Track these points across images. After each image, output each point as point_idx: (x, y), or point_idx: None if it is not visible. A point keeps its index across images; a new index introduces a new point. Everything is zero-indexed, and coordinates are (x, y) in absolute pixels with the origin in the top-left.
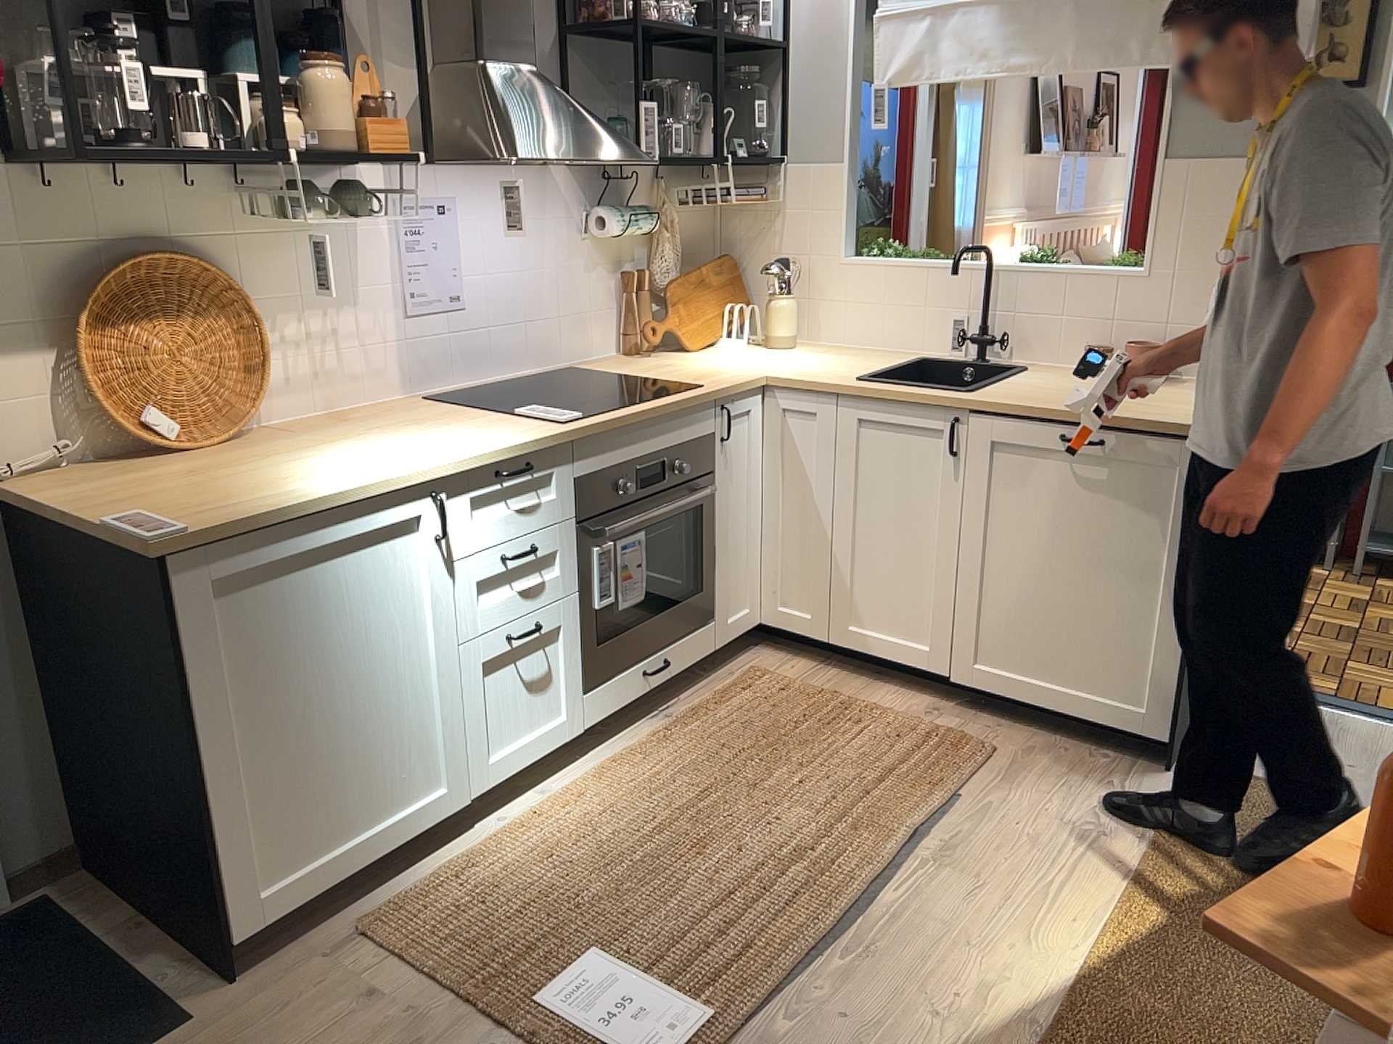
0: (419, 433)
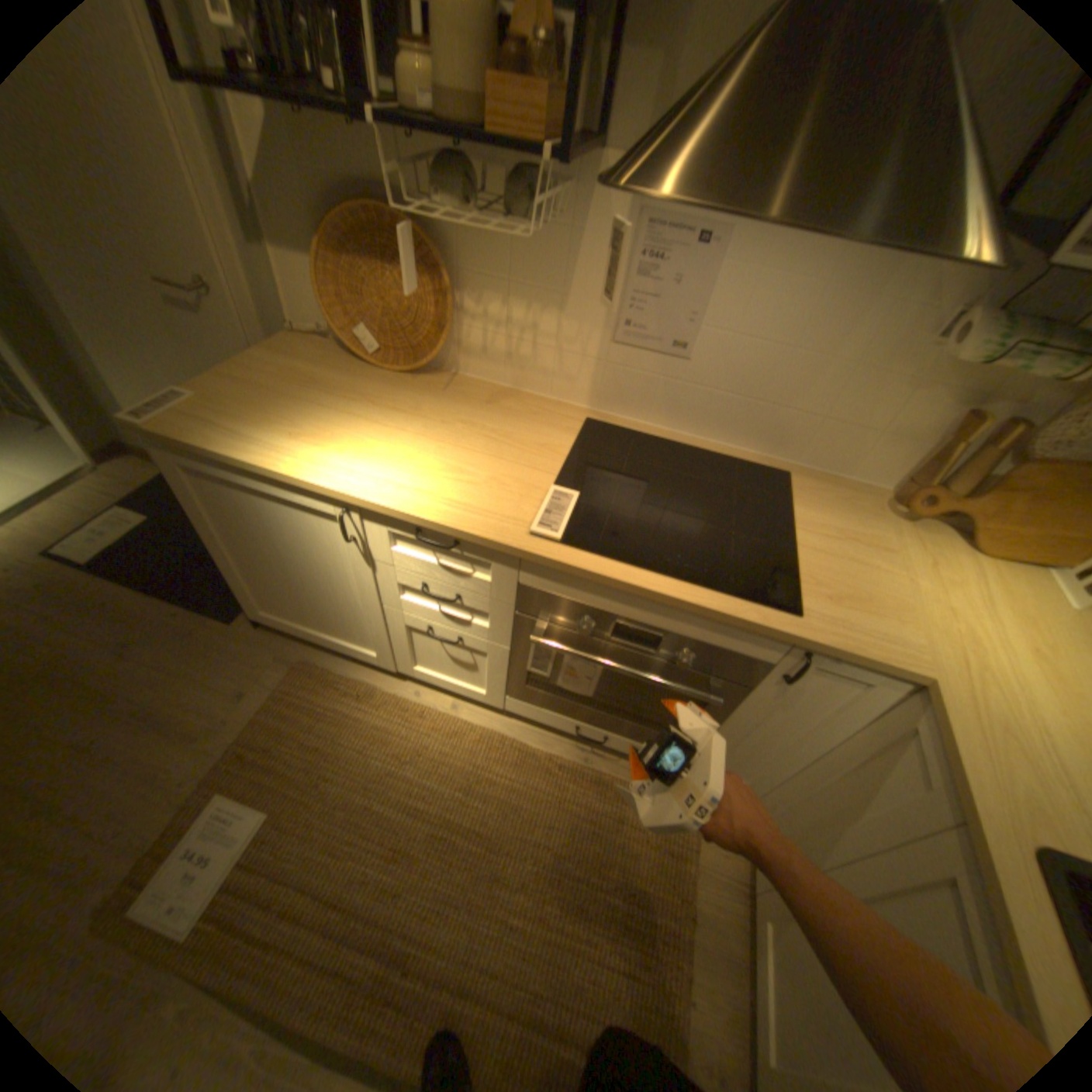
0: (460, 451)
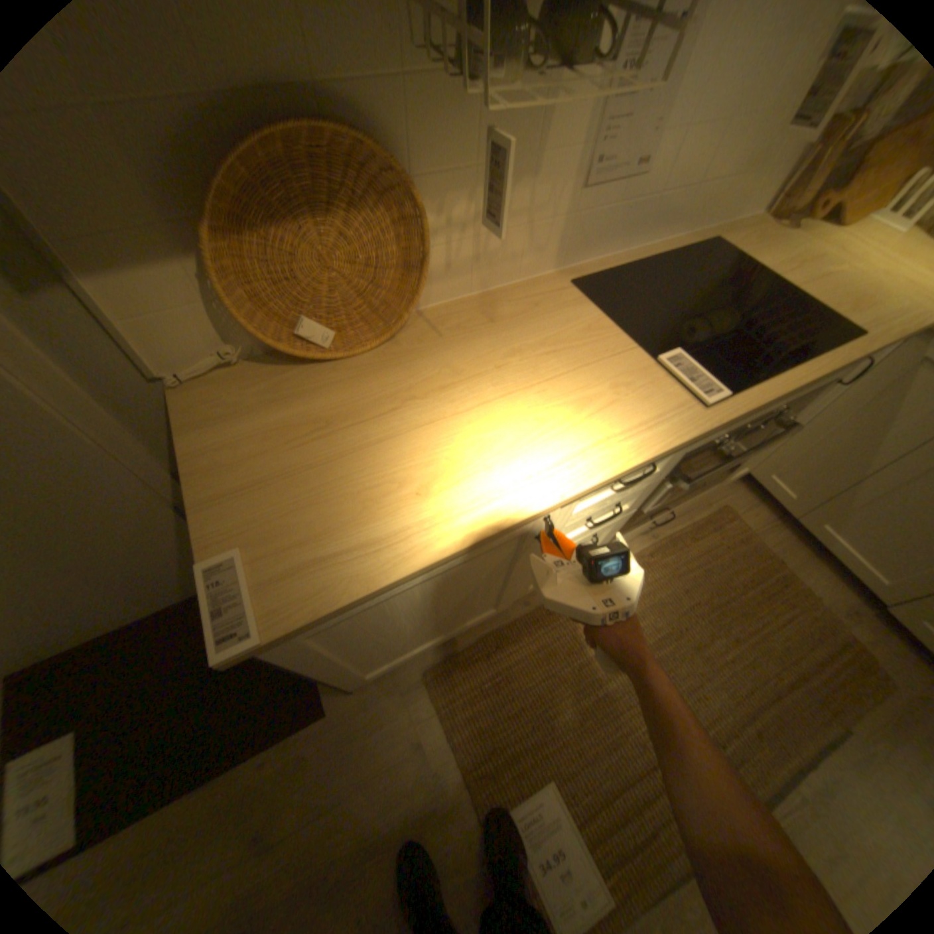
0: (556, 381)
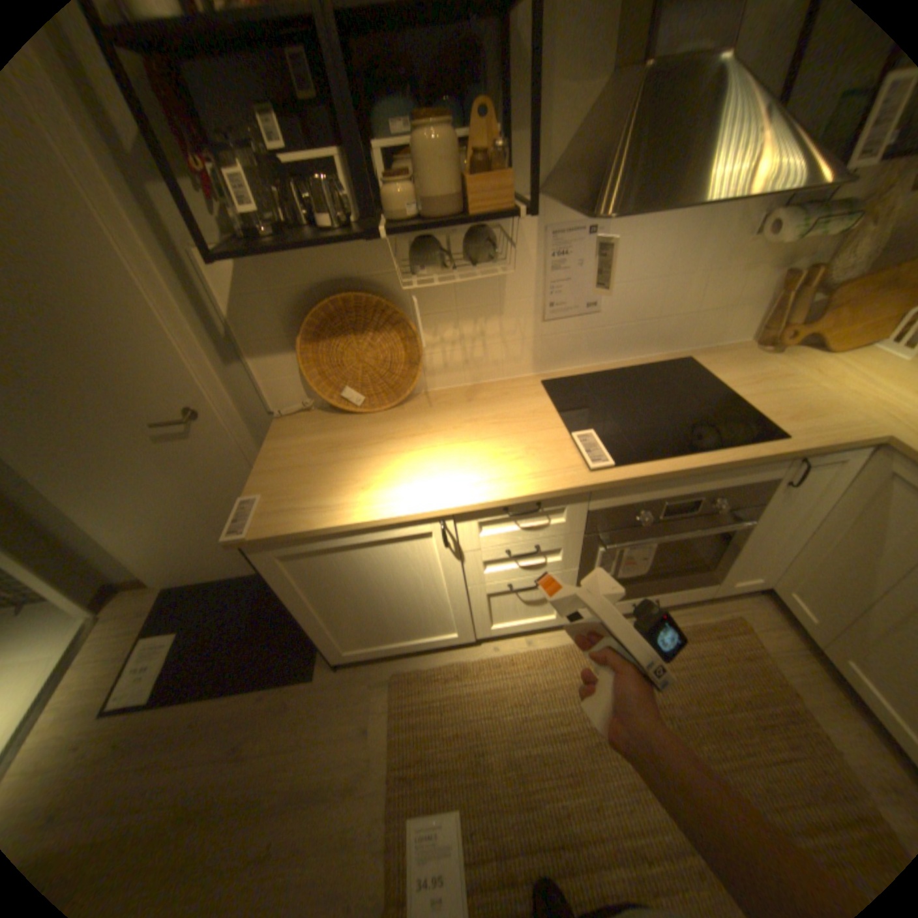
0: (487, 439)
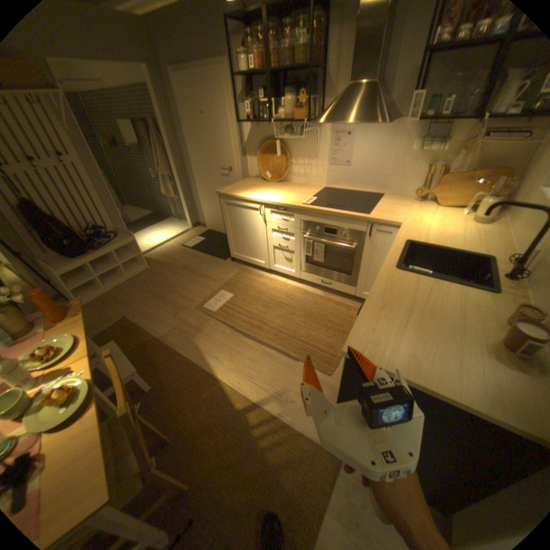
0: (288, 194)
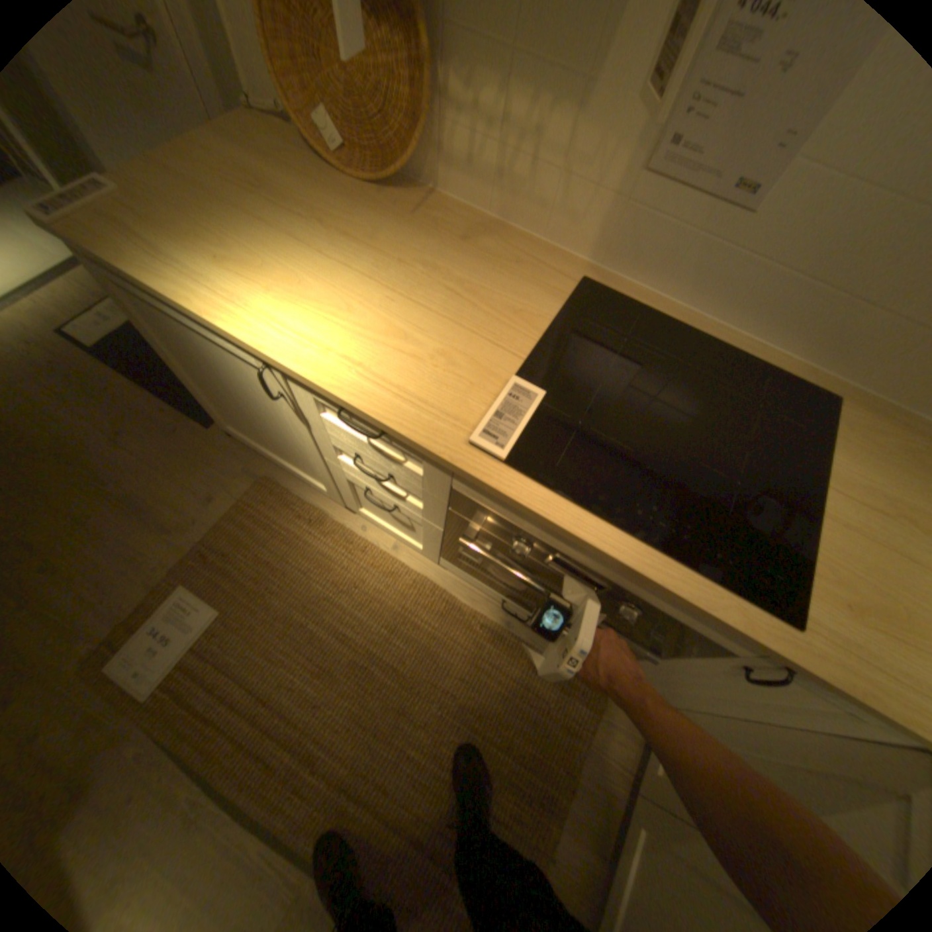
0: (411, 306)
